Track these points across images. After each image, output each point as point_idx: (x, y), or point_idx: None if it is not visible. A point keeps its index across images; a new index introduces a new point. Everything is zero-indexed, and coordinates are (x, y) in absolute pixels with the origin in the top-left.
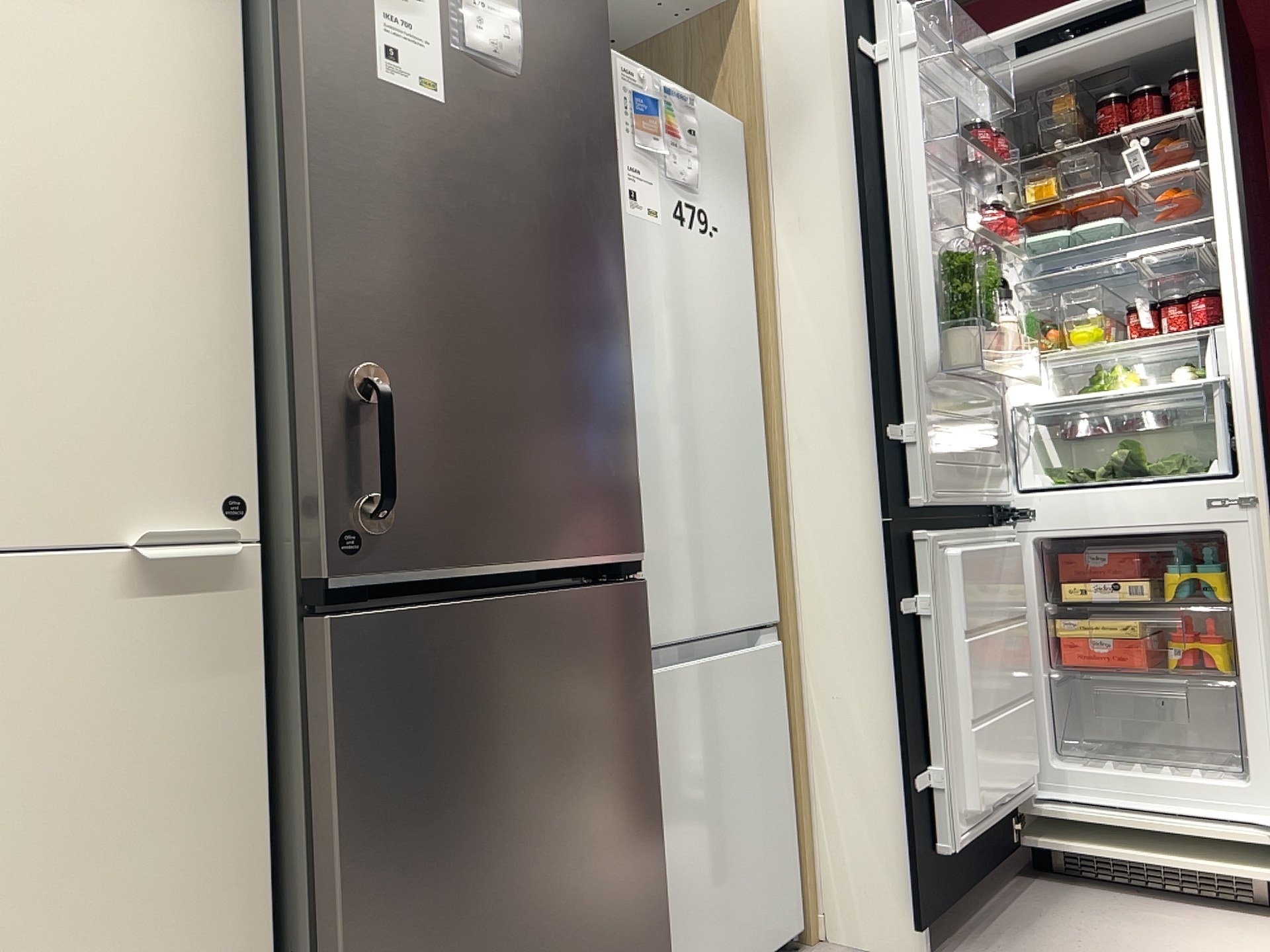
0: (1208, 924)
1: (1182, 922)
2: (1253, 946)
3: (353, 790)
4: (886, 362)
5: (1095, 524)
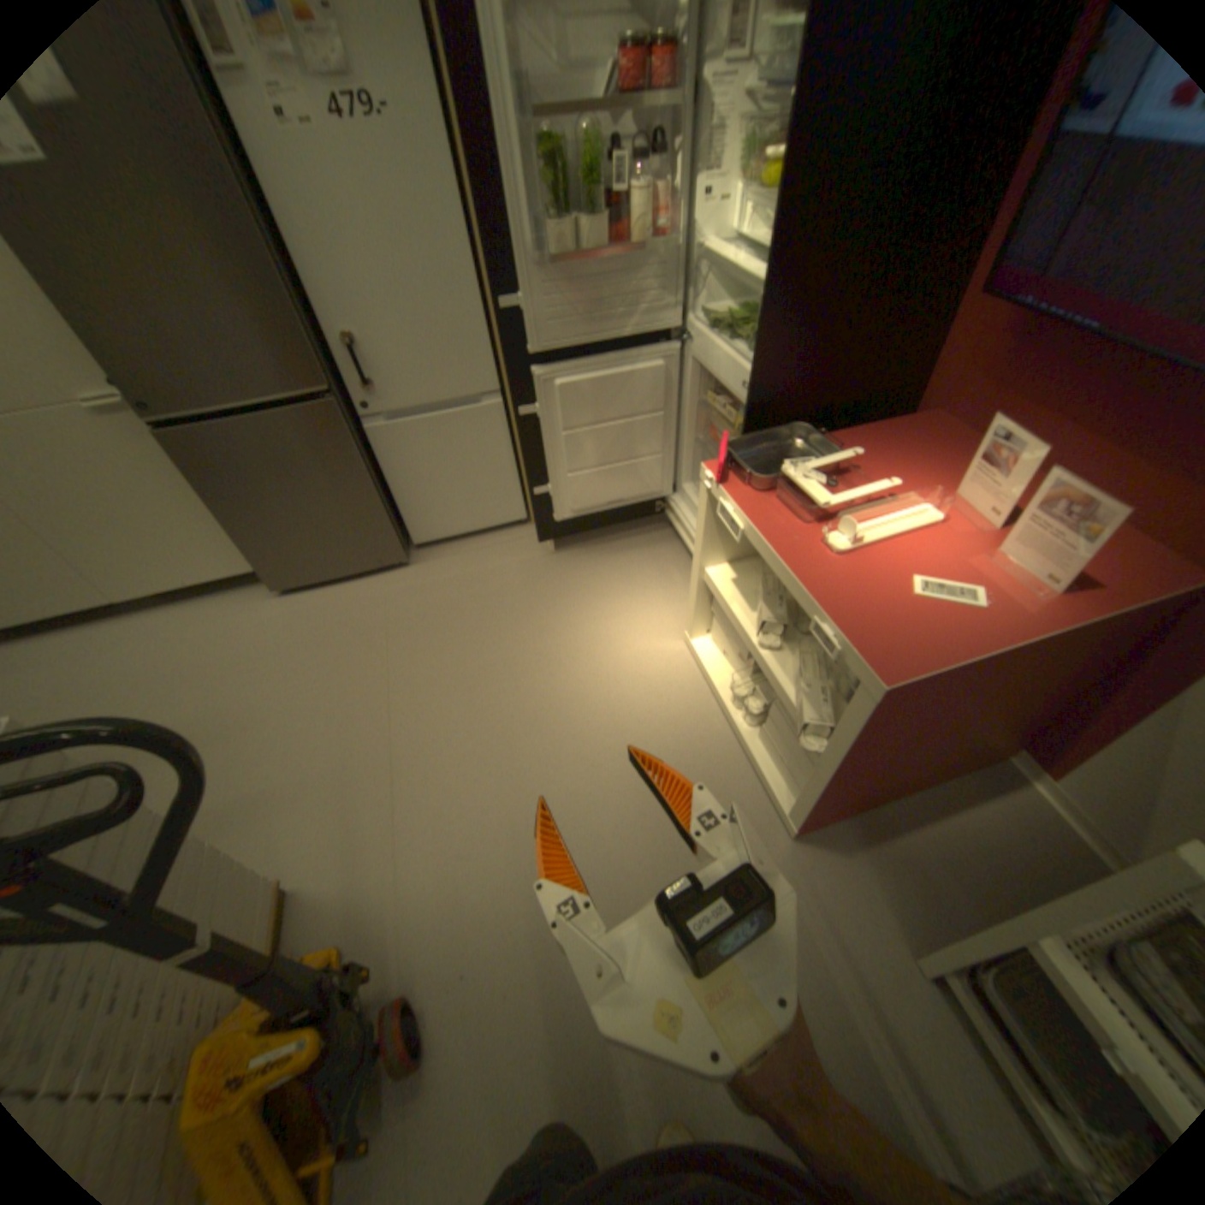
0: (682, 587)
1: (674, 581)
2: (674, 606)
3: (197, 481)
4: (493, 249)
5: (708, 365)
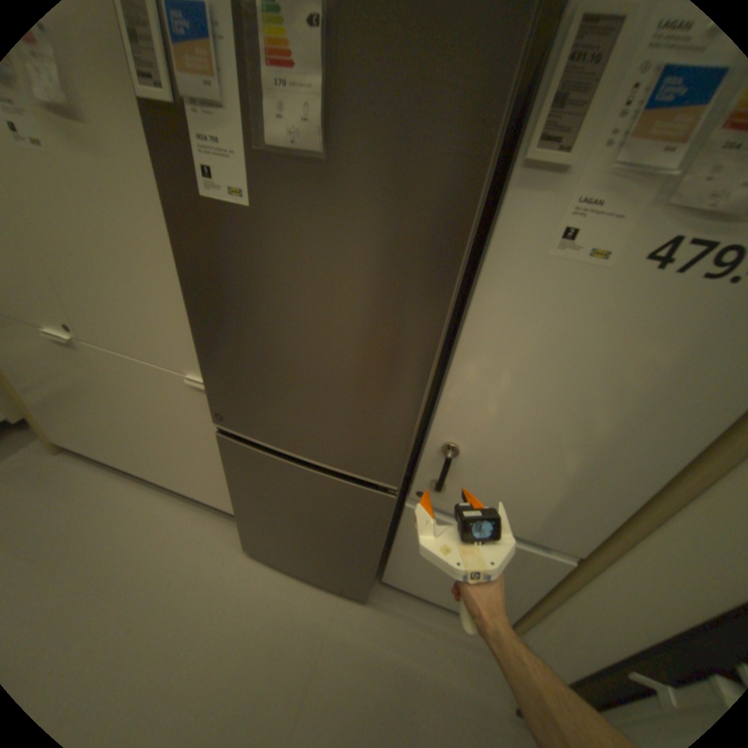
0: None
1: None
2: None
3: (232, 474)
4: None
5: None
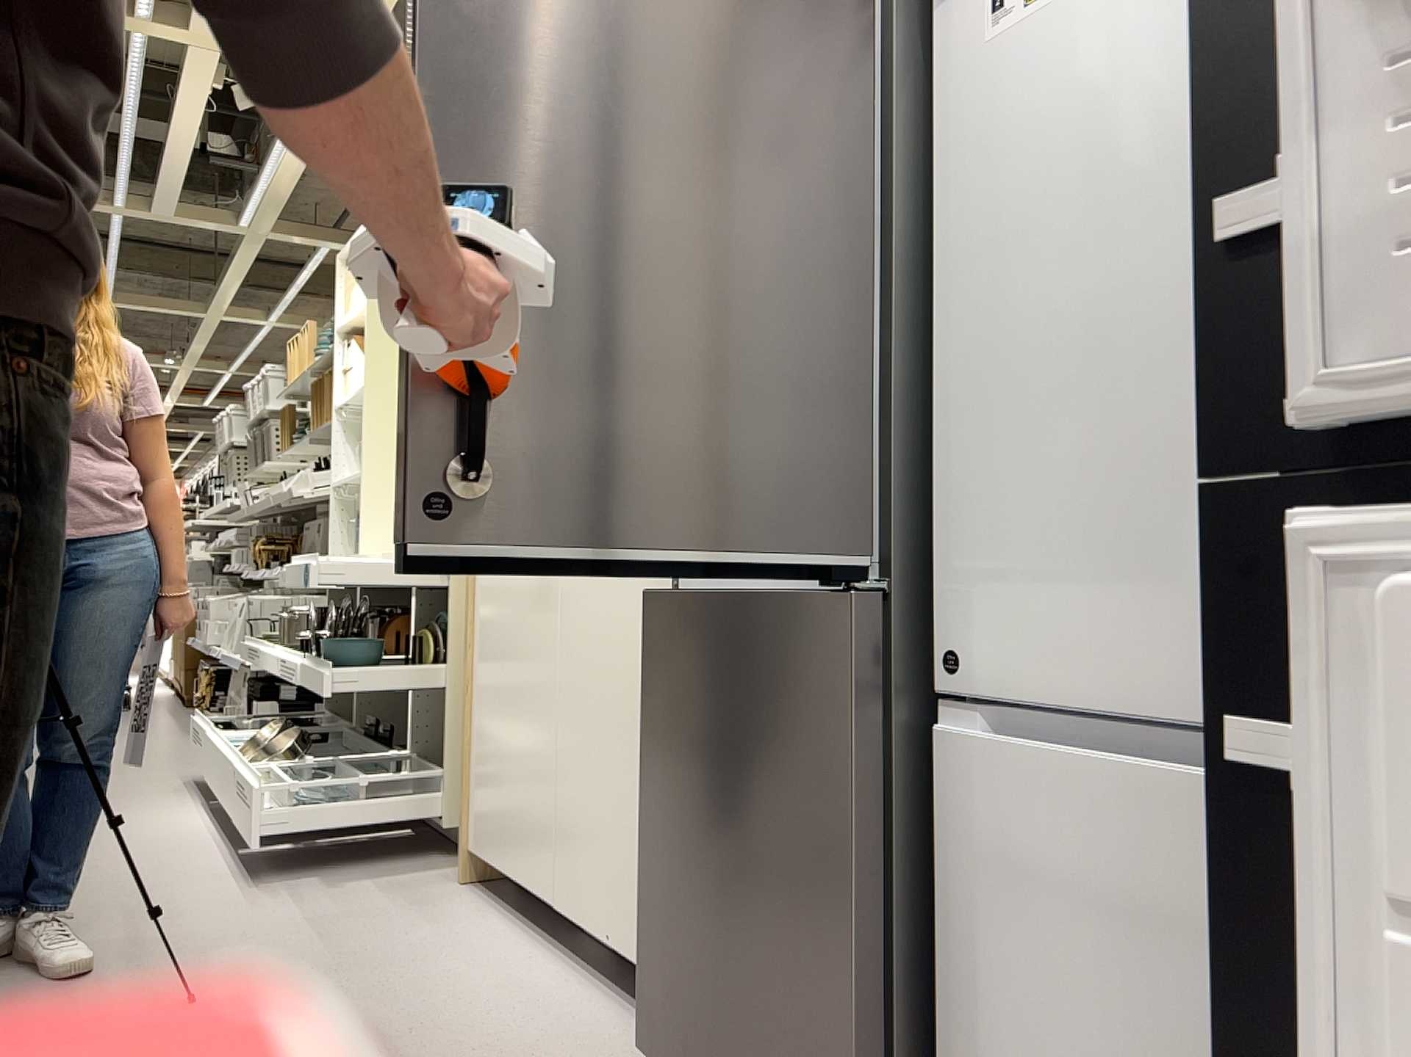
0: None
1: None
2: None
3: (648, 713)
4: (1263, 6)
5: None
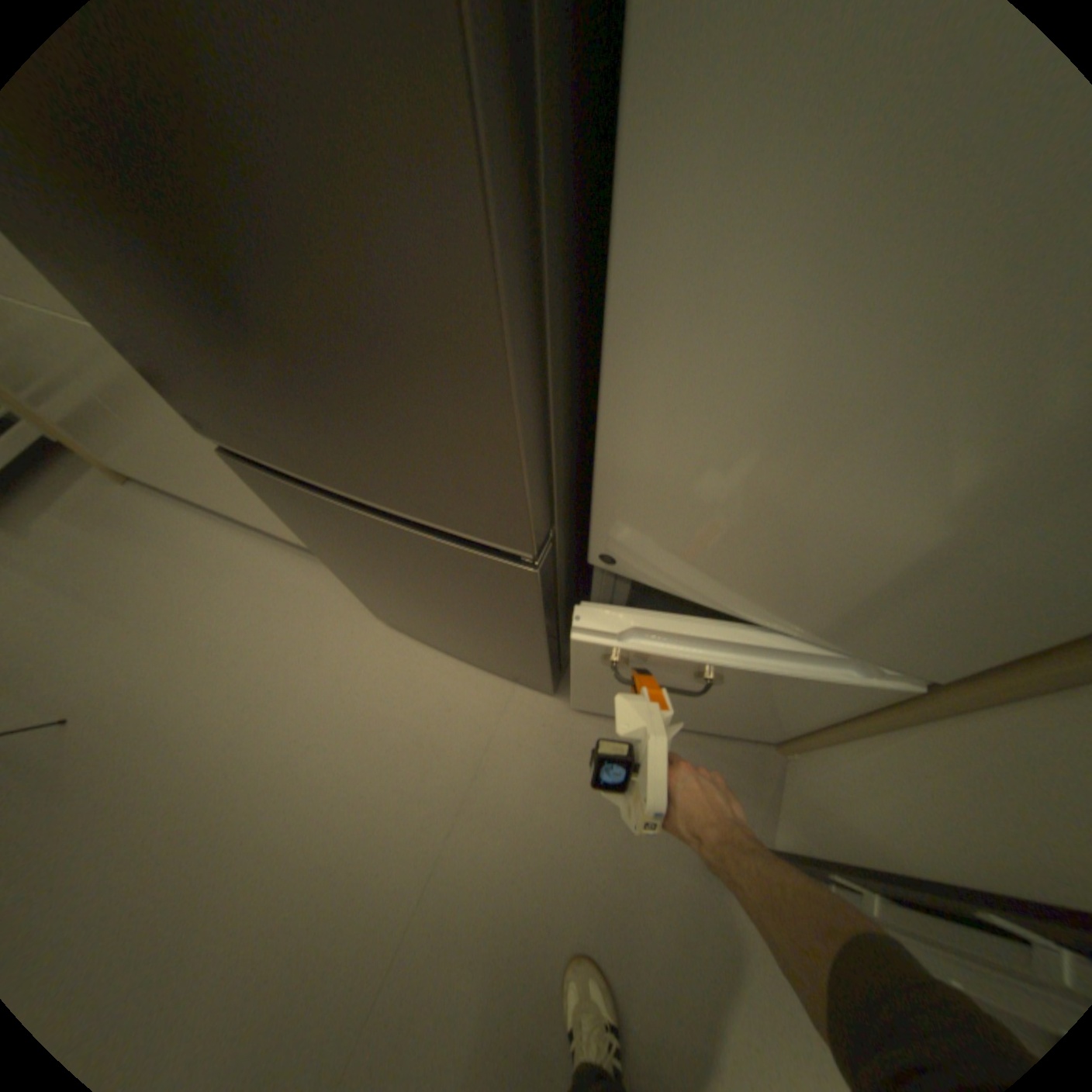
0: None
1: None
2: None
3: (288, 520)
4: None
5: None
